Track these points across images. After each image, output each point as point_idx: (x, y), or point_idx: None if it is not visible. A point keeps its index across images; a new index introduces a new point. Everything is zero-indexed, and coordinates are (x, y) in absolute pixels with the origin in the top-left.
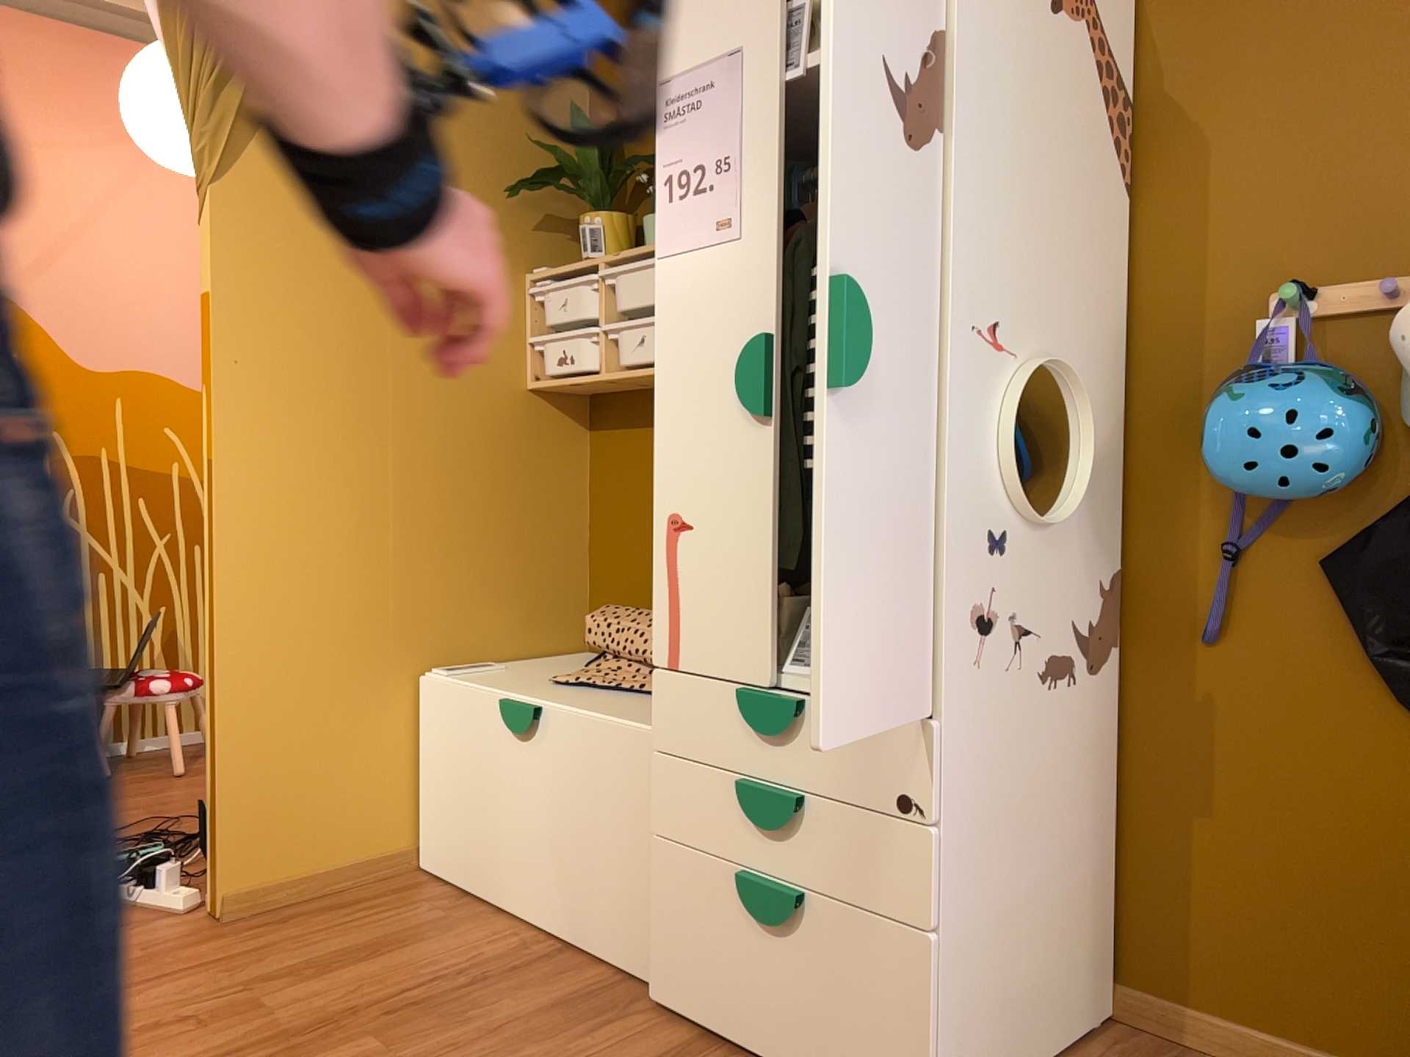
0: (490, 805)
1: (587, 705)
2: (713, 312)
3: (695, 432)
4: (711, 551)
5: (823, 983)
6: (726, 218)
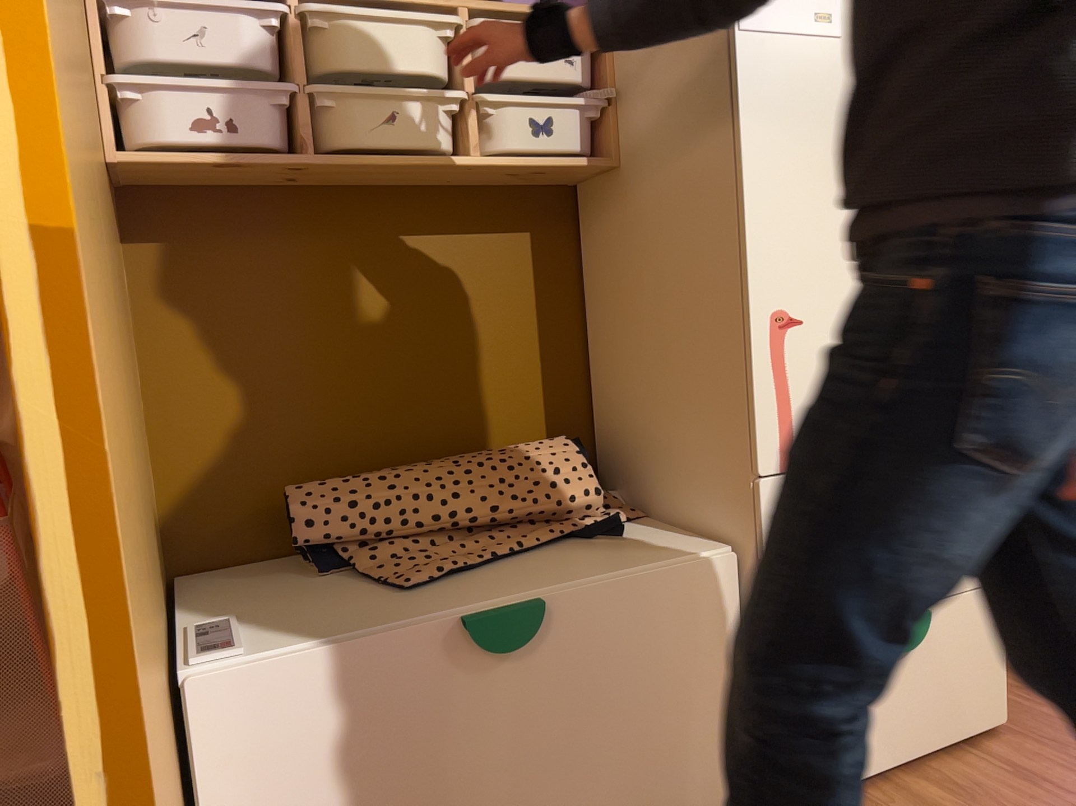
0: (435, 790)
1: (570, 575)
2: (814, 105)
3: (802, 226)
4: (826, 342)
5: (939, 665)
6: (826, 13)
